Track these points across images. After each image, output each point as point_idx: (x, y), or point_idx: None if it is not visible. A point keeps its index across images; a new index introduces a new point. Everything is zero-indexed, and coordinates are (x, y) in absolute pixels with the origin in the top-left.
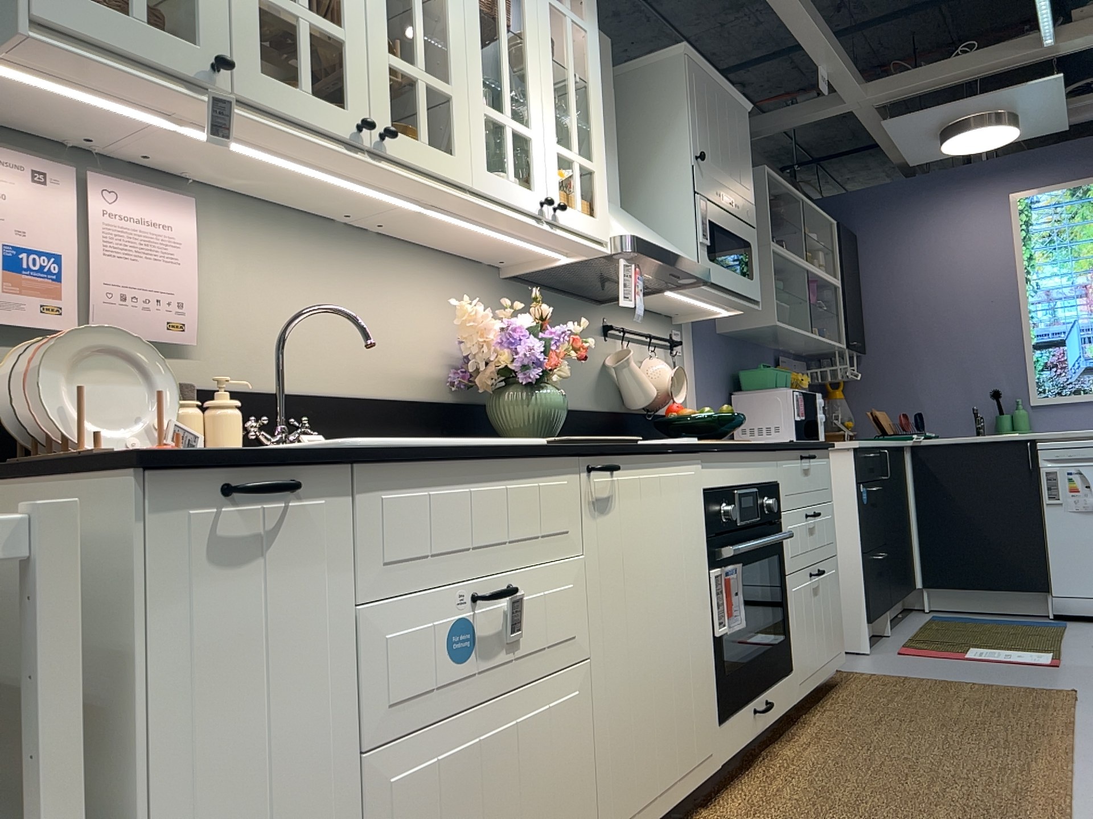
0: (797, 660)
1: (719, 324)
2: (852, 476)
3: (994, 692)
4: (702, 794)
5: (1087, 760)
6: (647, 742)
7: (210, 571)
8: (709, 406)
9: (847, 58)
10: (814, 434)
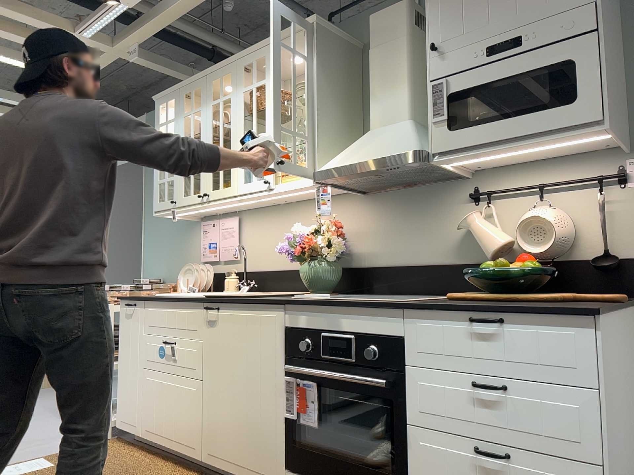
0: None
1: None
2: None
3: None
4: None
5: None
6: (227, 433)
7: (126, 319)
8: None
9: None
10: None
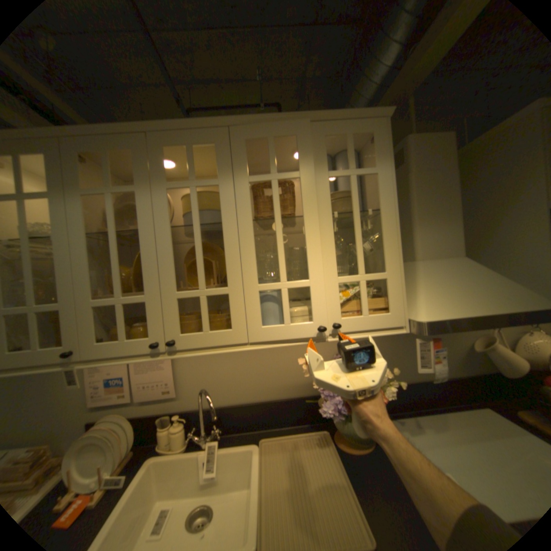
0: None
1: None
2: None
3: None
4: None
5: None
6: None
7: None
8: None
9: None
10: None
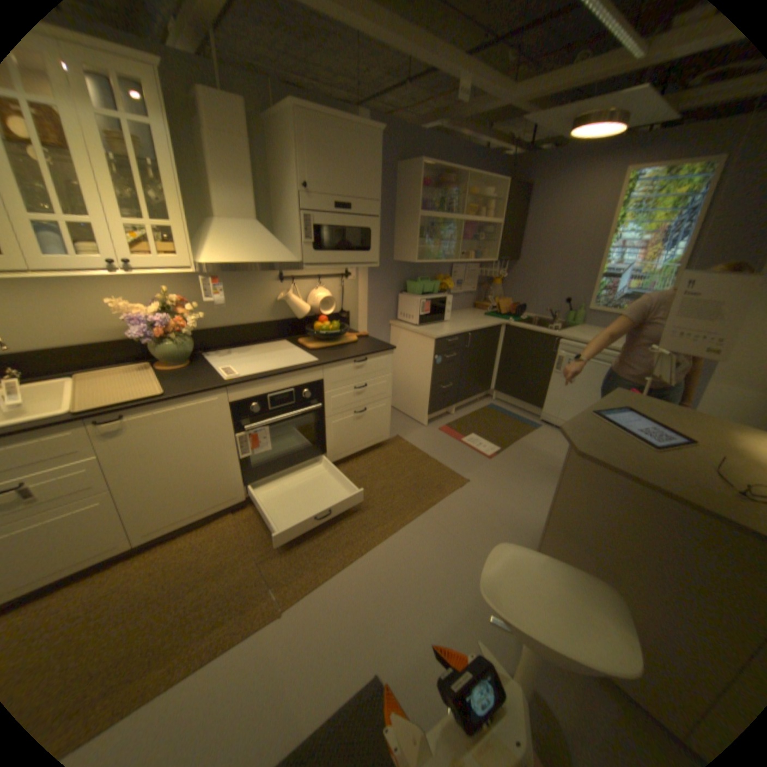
0: (331, 449)
1: (393, 255)
2: (432, 351)
3: (434, 471)
4: (229, 510)
5: (405, 531)
6: (170, 505)
7: None
8: (376, 302)
9: (487, 68)
10: (437, 319)
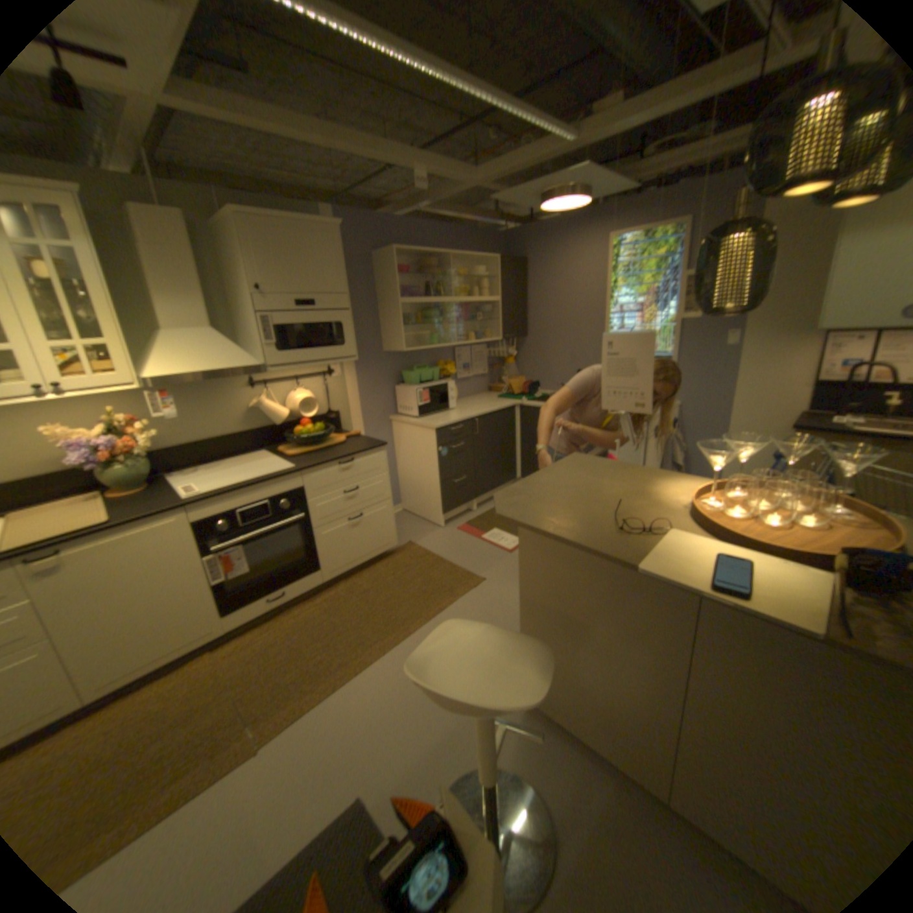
0: (326, 563)
1: (383, 346)
2: (435, 442)
3: (448, 574)
4: (206, 647)
5: (408, 642)
6: (130, 648)
7: None
8: (371, 397)
9: (439, 157)
10: (442, 407)
